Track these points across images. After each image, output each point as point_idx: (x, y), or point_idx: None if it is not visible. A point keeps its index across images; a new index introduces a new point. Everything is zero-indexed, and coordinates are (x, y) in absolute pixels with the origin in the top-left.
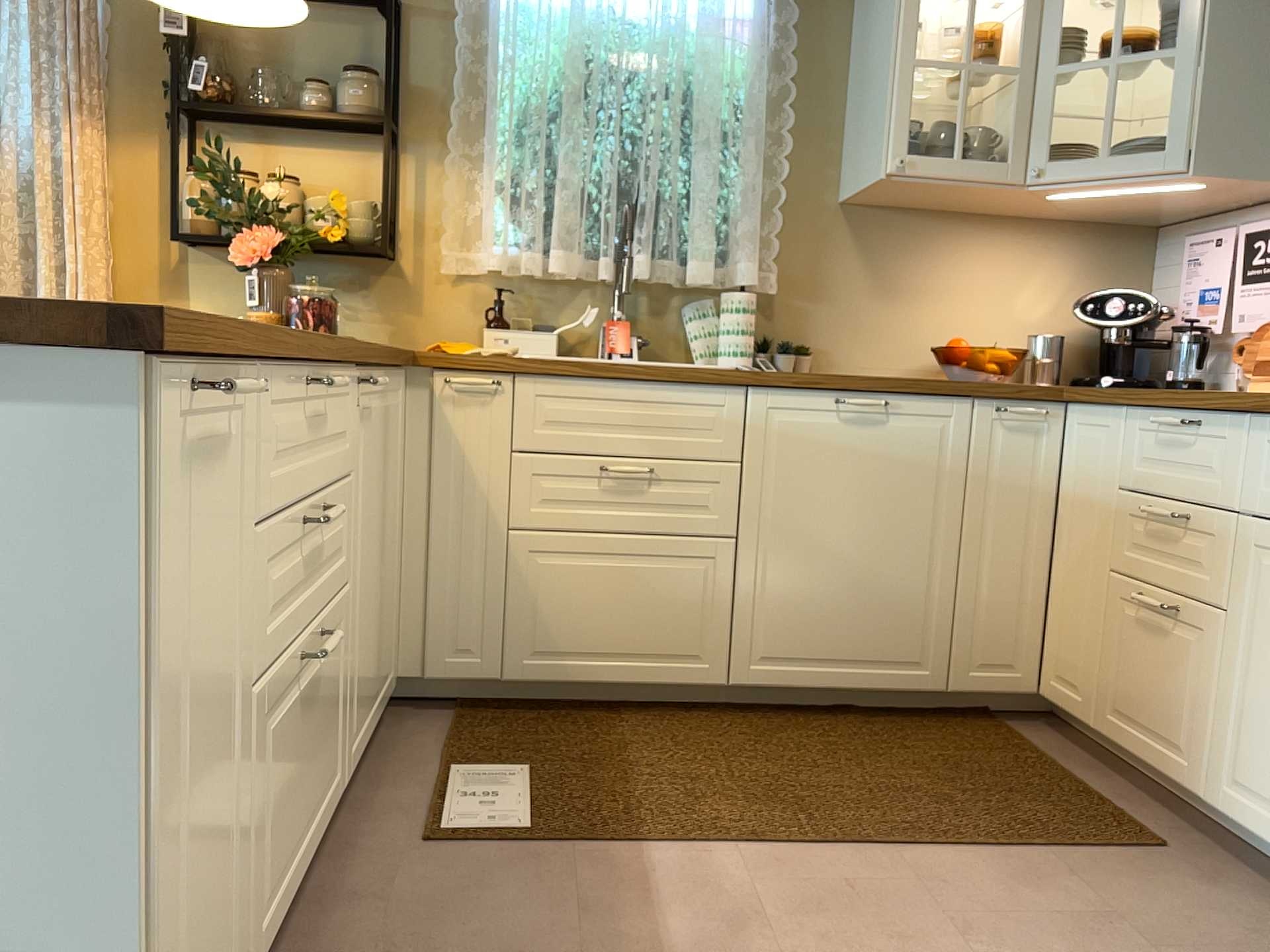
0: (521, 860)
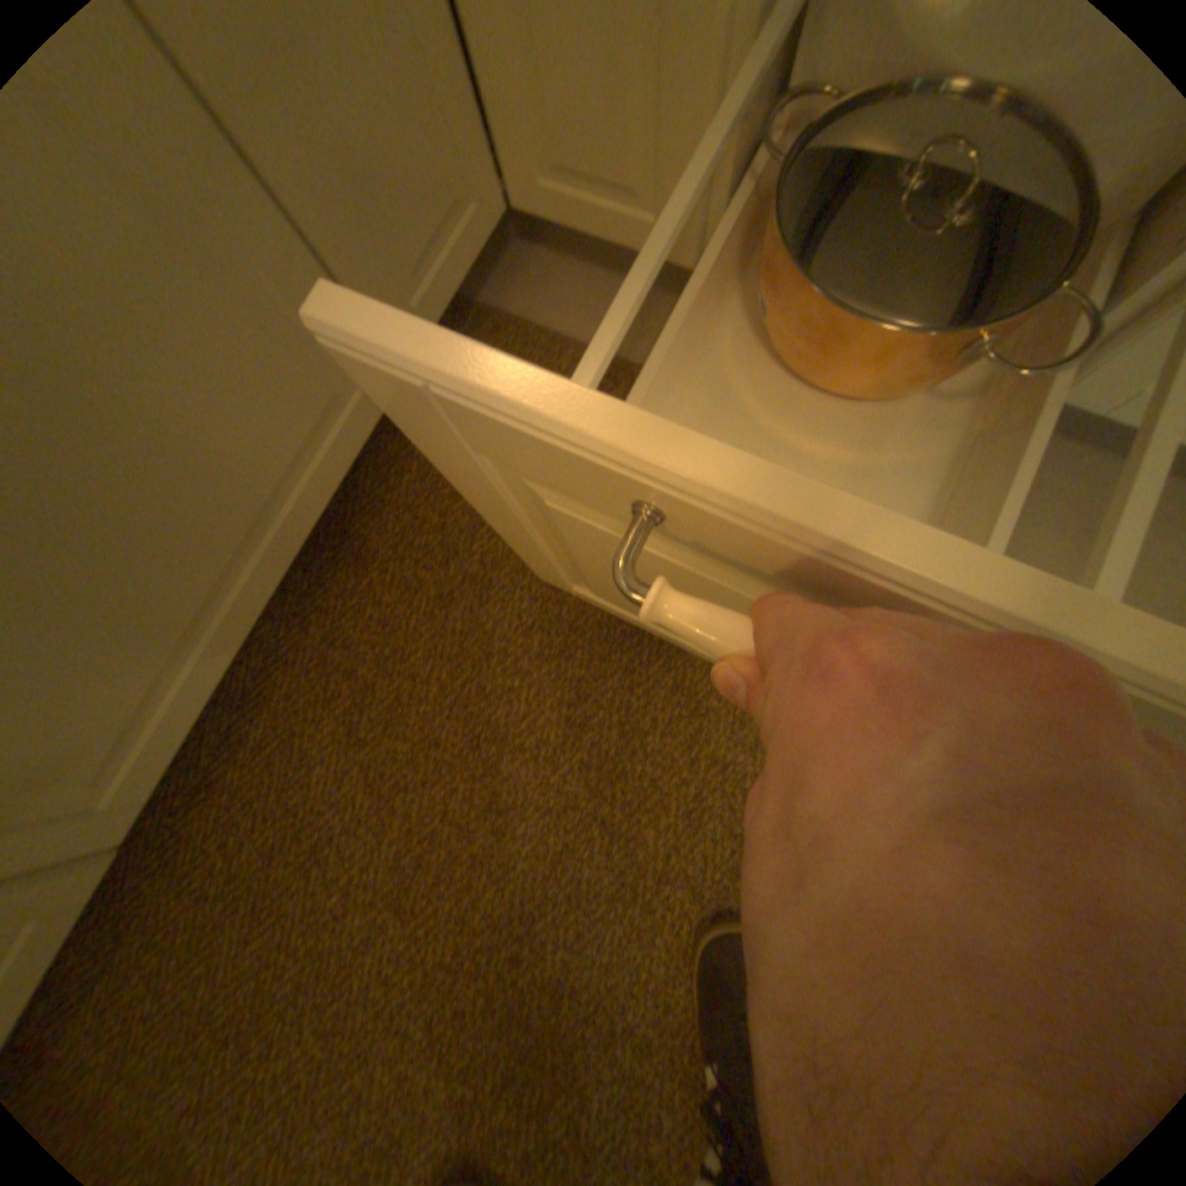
0: None
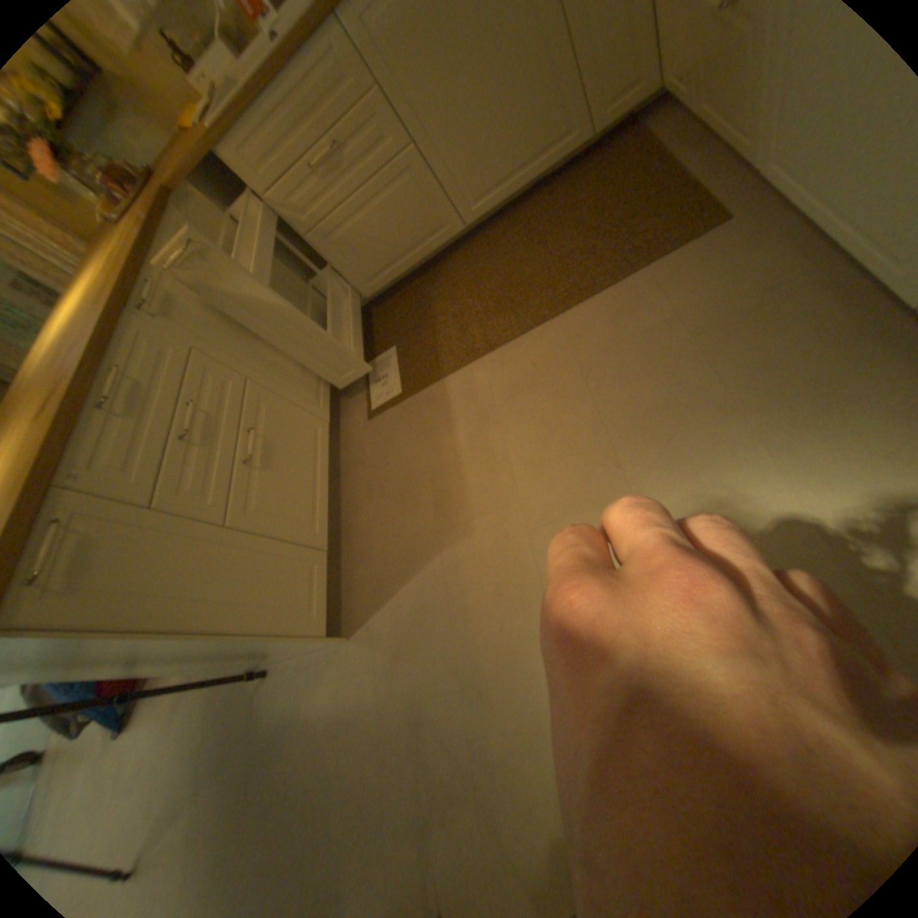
0: (404, 410)
